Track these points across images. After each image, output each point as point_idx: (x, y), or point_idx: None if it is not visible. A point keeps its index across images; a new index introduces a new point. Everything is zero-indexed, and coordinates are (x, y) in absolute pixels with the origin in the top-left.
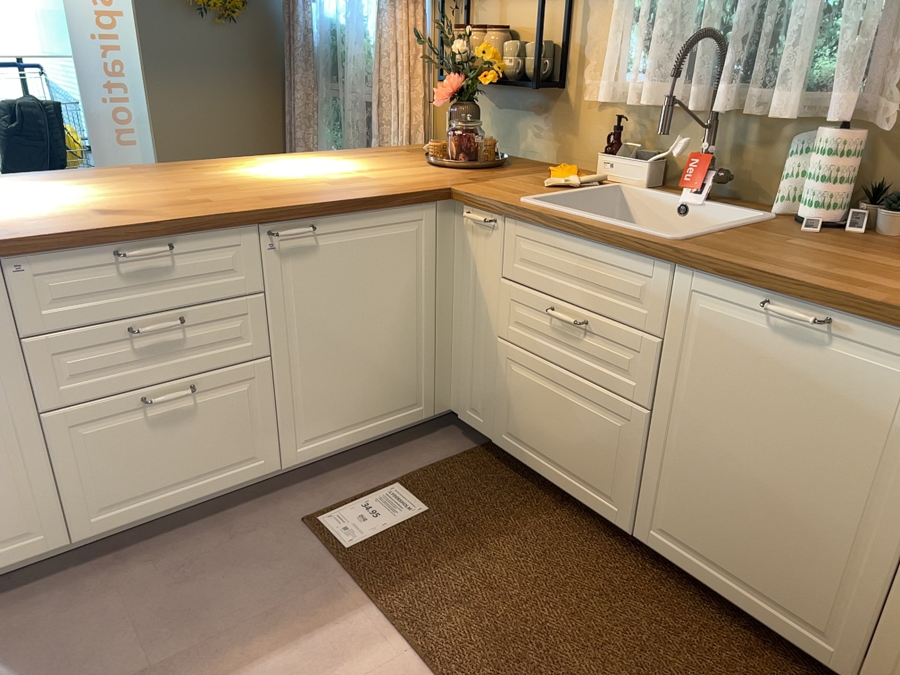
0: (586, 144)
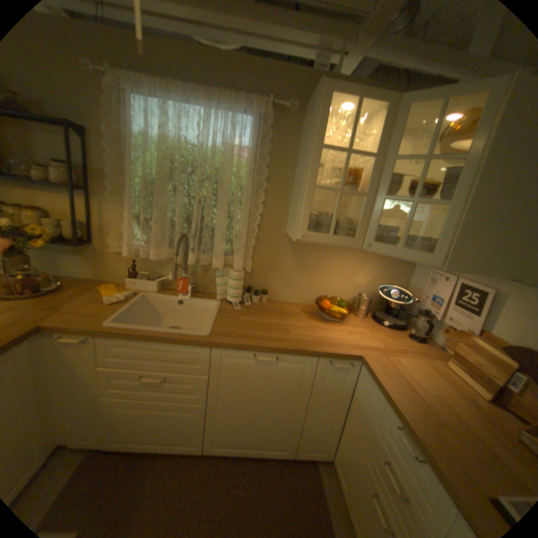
0: (112, 270)
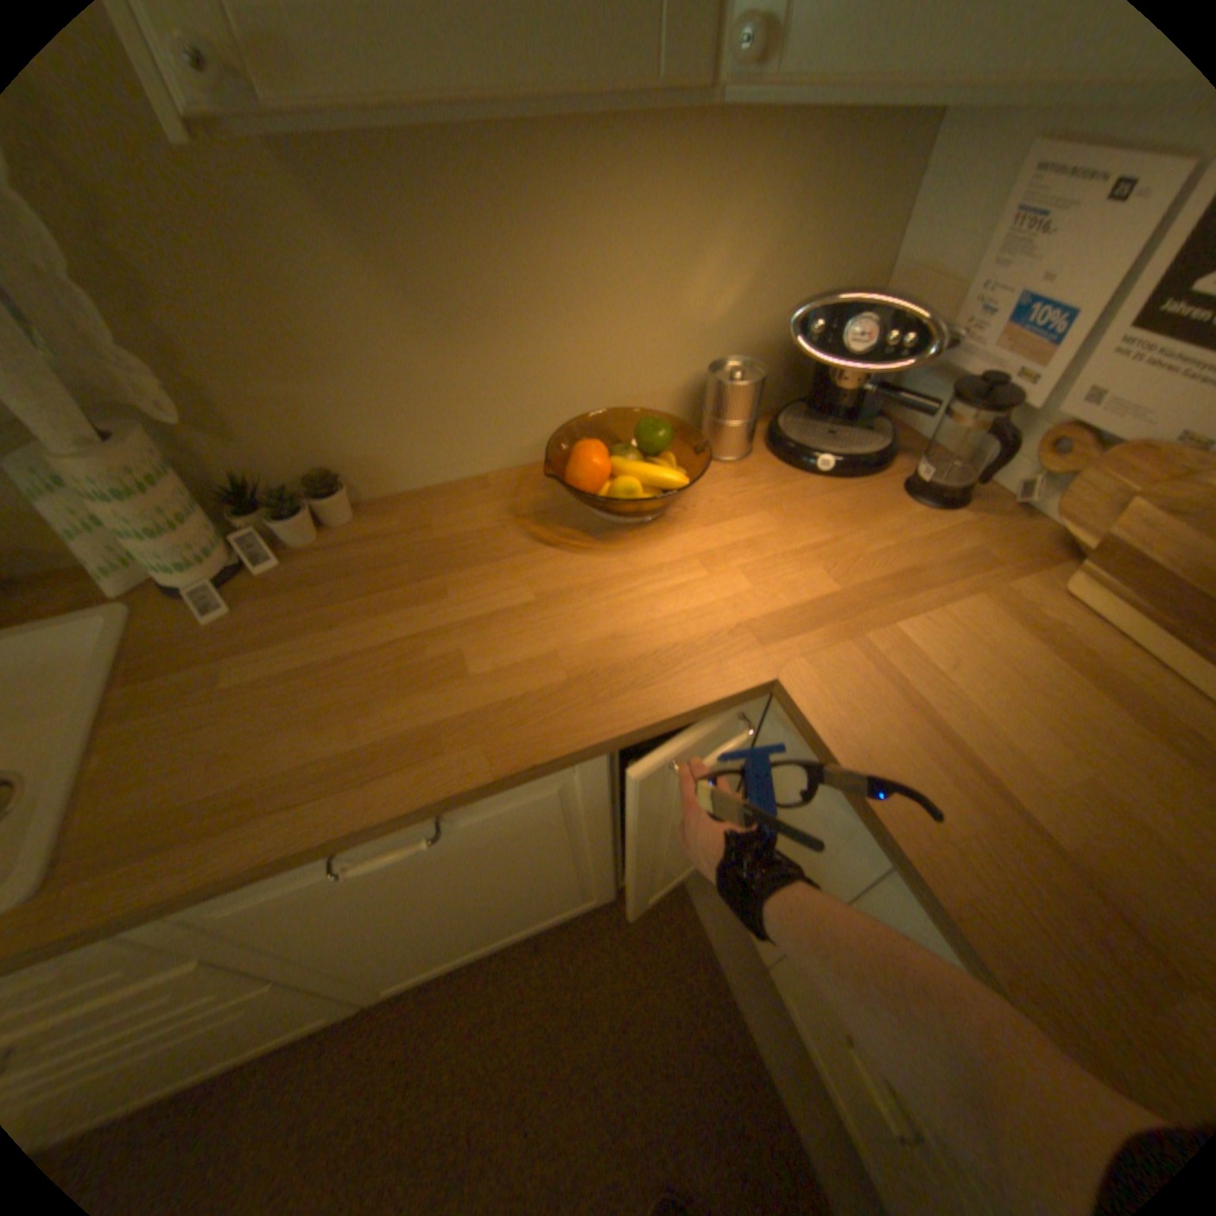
0: None
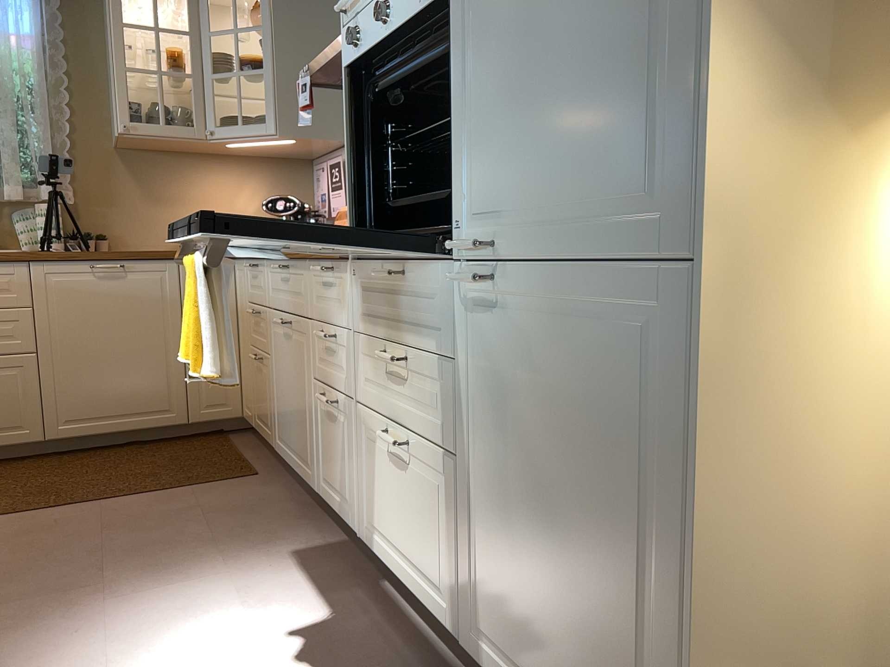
0: None
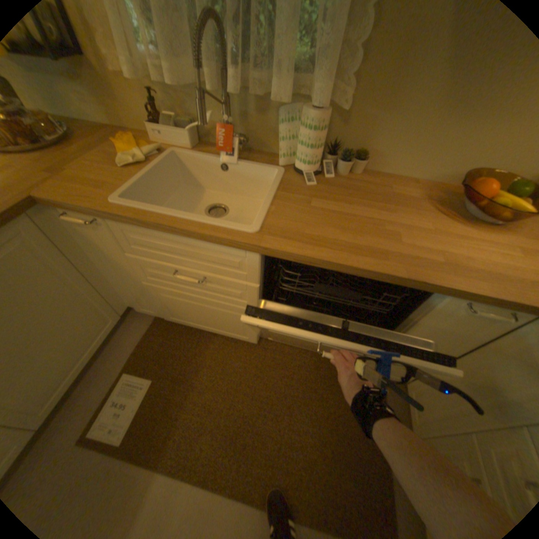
0: (129, 109)
